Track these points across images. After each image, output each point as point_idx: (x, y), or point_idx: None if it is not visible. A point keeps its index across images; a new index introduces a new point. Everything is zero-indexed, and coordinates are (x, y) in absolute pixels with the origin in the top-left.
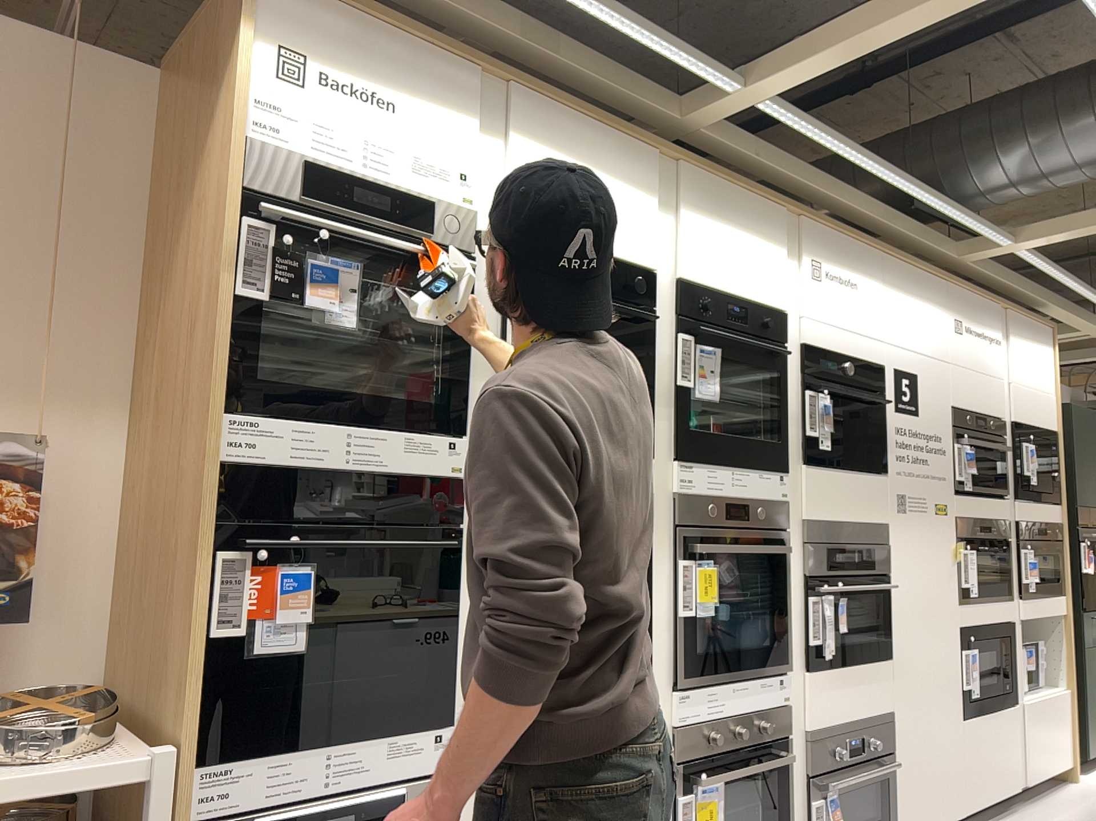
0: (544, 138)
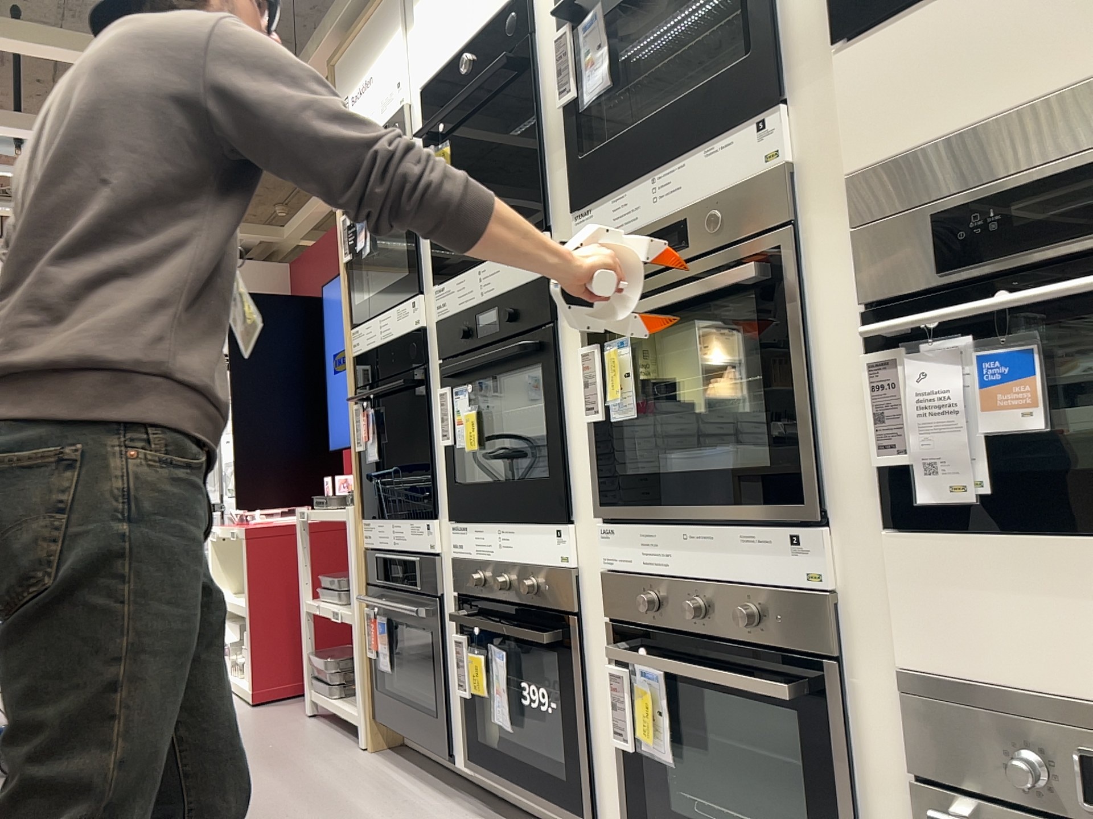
0: None
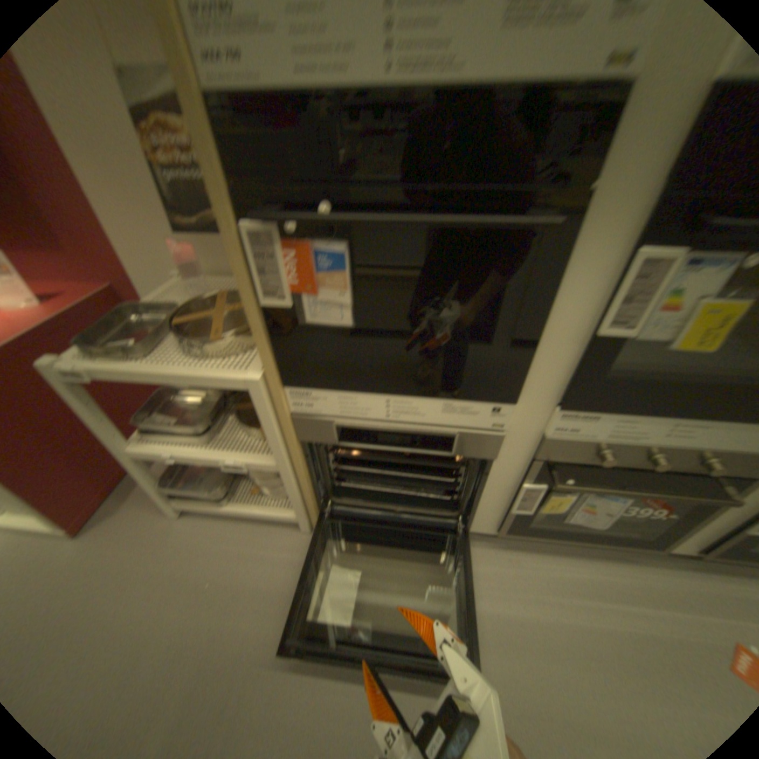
0: None
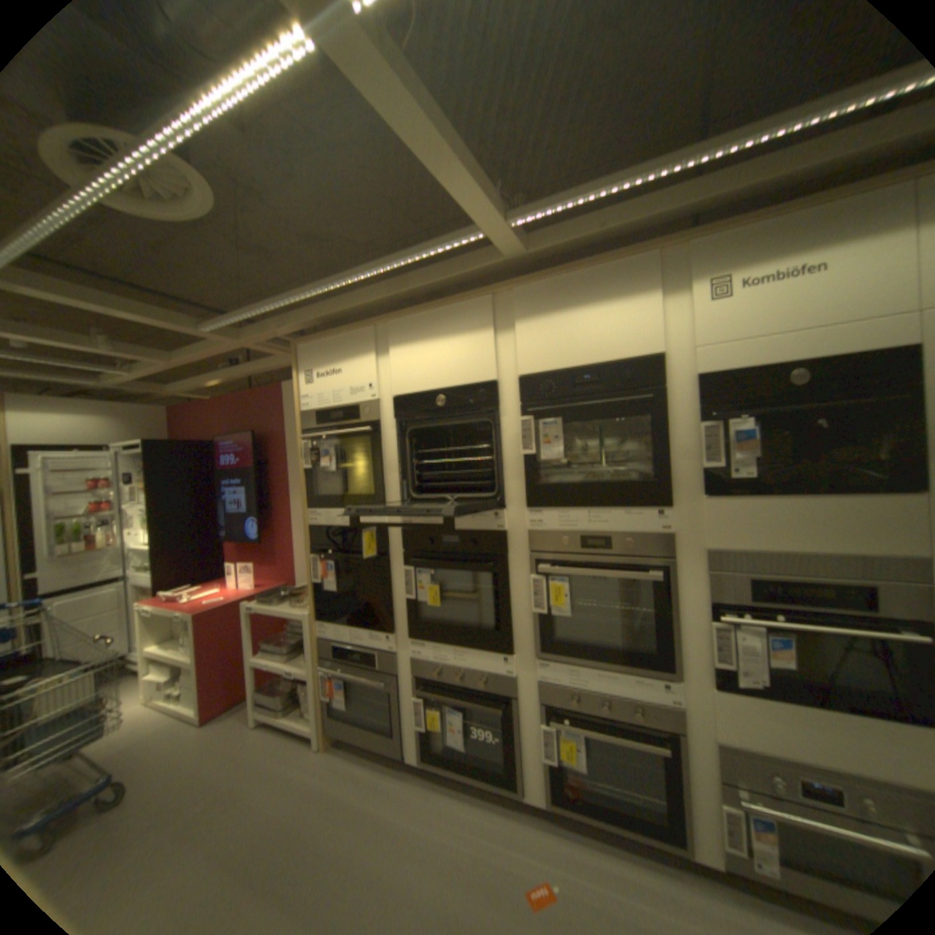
0: (405, 334)
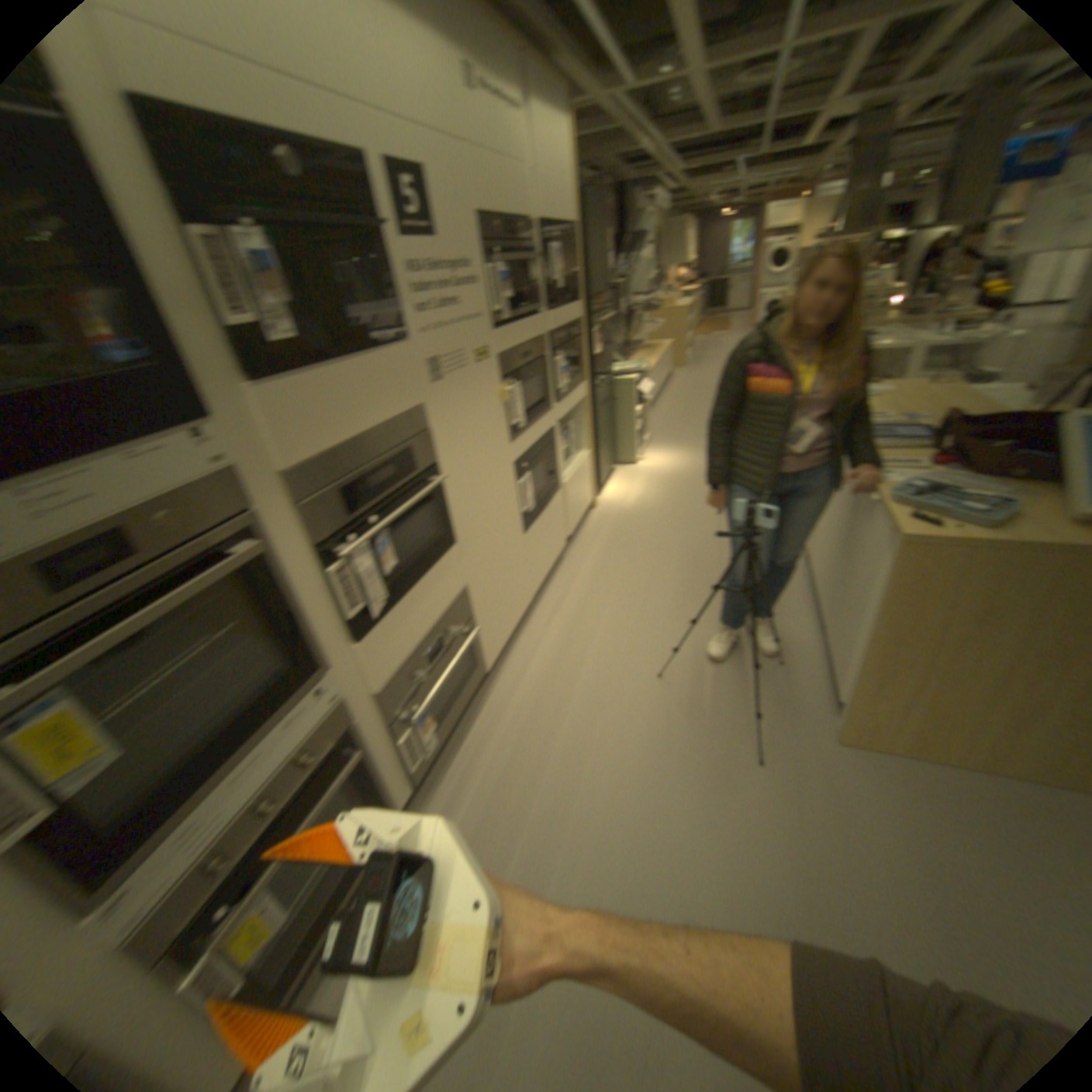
0: None
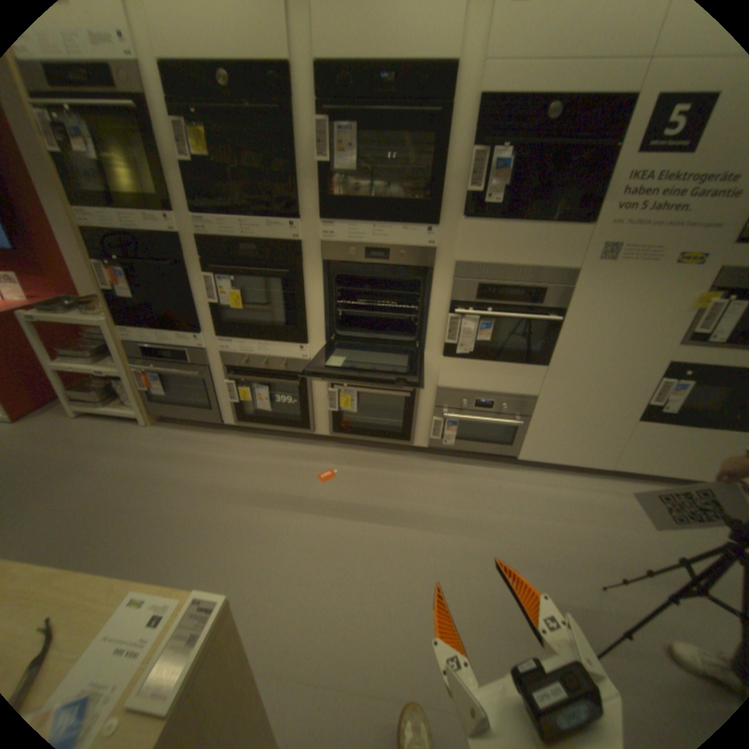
0: None
